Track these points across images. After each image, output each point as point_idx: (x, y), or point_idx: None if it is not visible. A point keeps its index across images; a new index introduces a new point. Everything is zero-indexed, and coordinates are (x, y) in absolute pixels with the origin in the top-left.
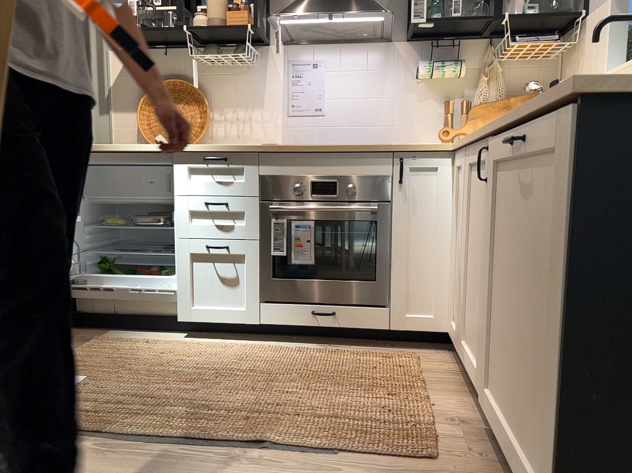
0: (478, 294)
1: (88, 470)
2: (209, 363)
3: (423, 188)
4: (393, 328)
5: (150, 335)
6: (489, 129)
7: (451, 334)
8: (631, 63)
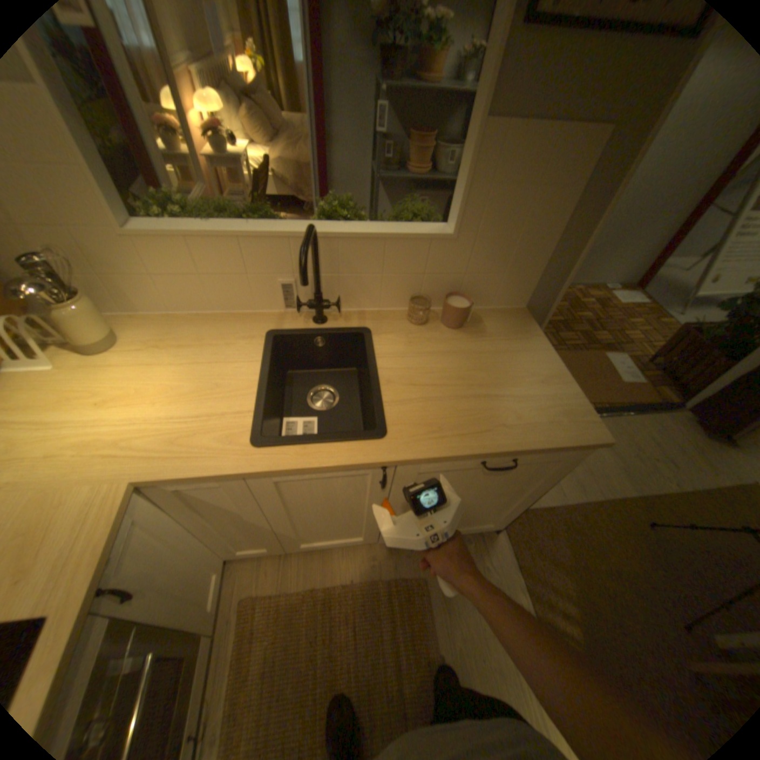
0: (333, 523)
1: None
2: None
3: (134, 557)
4: (208, 632)
5: None
6: (387, 460)
7: (232, 558)
8: (197, 231)
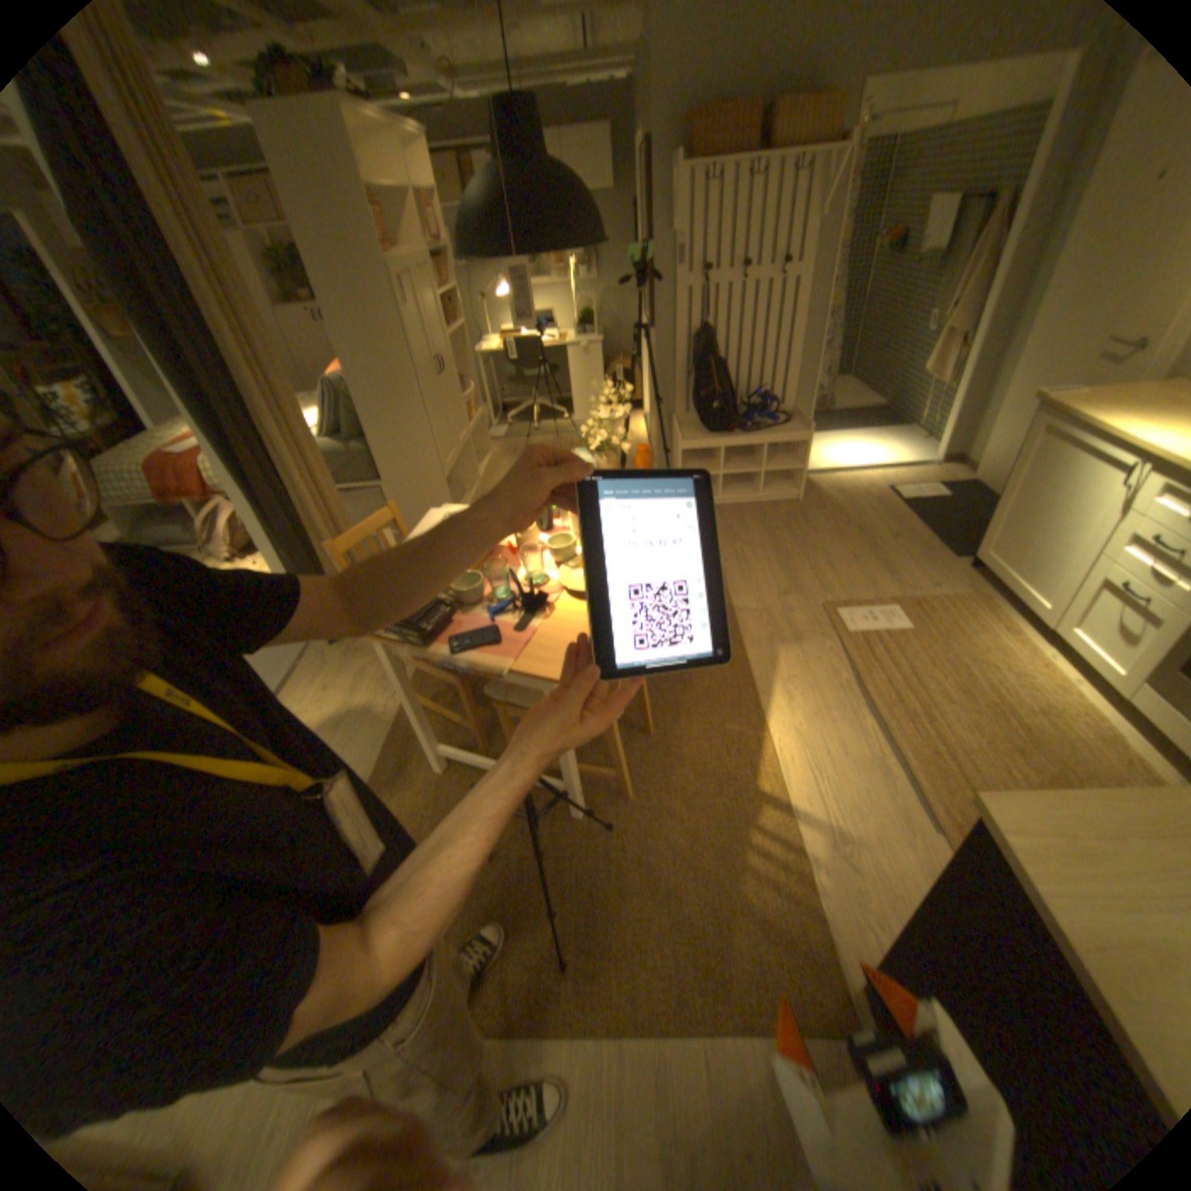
0: None
1: (825, 686)
2: (1013, 689)
3: None
4: None
5: (1031, 621)
6: None
7: None
8: None
